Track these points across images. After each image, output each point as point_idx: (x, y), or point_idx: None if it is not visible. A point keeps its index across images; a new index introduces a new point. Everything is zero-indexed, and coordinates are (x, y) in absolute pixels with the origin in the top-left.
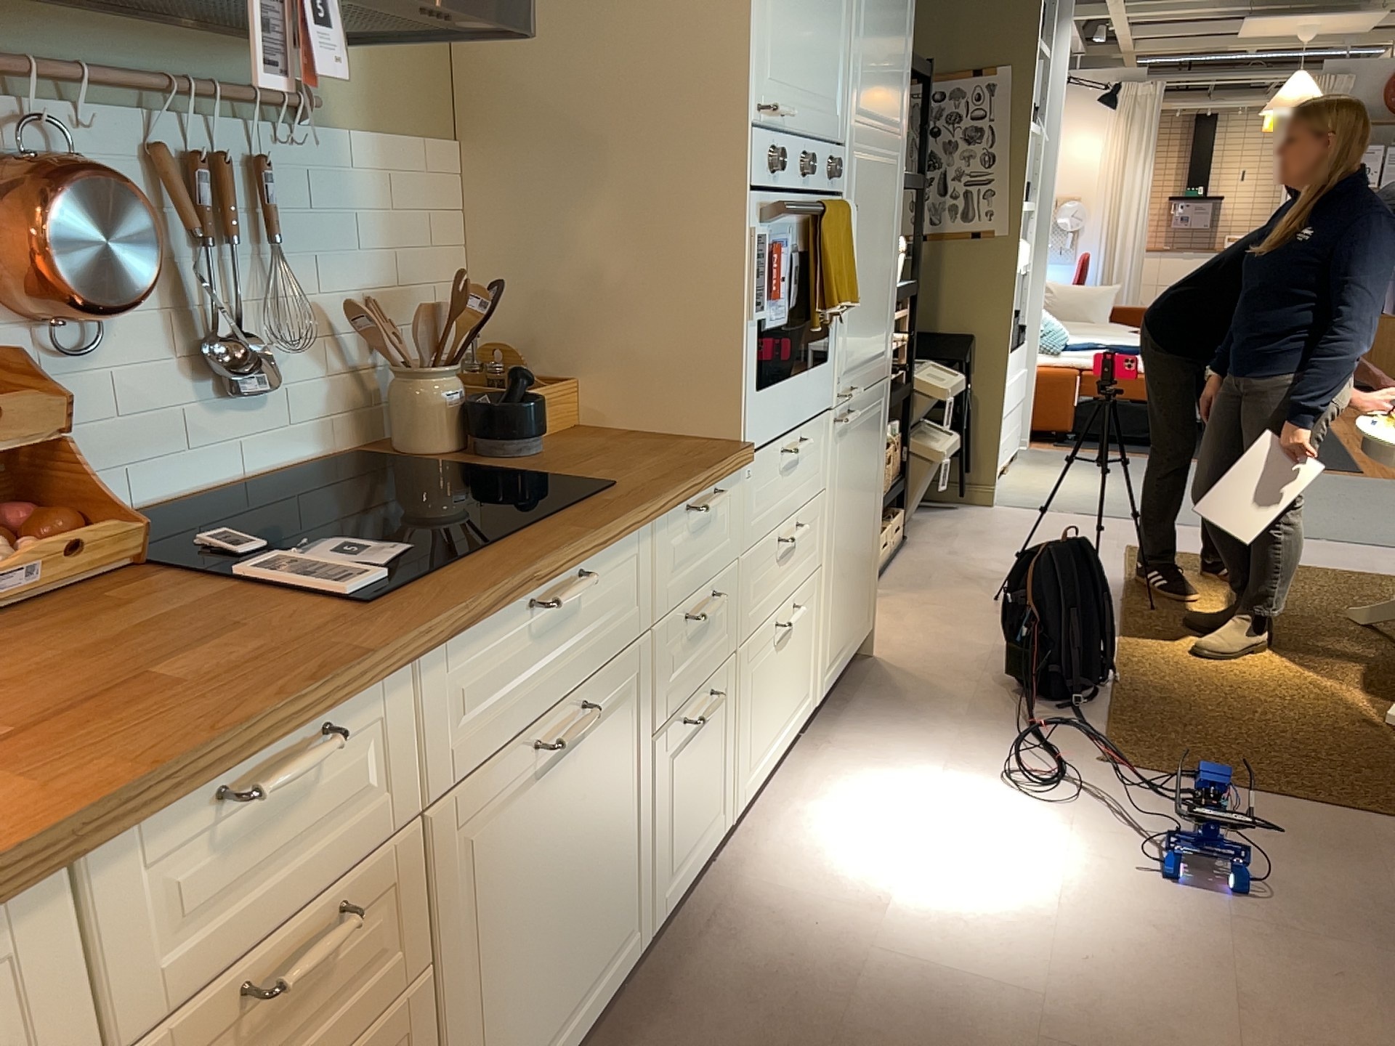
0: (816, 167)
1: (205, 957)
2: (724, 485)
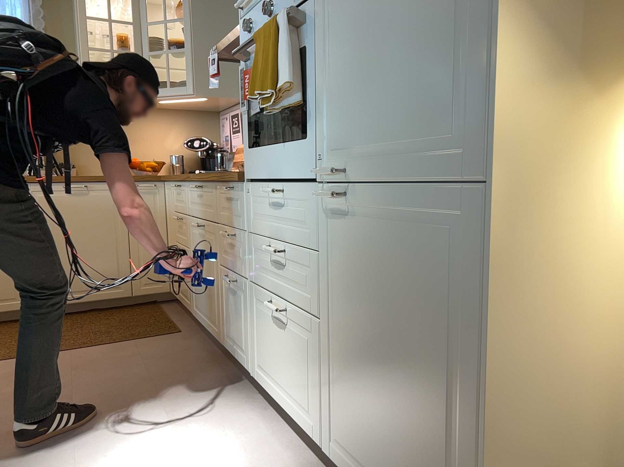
0: (268, 3)
1: (176, 207)
2: (237, 188)
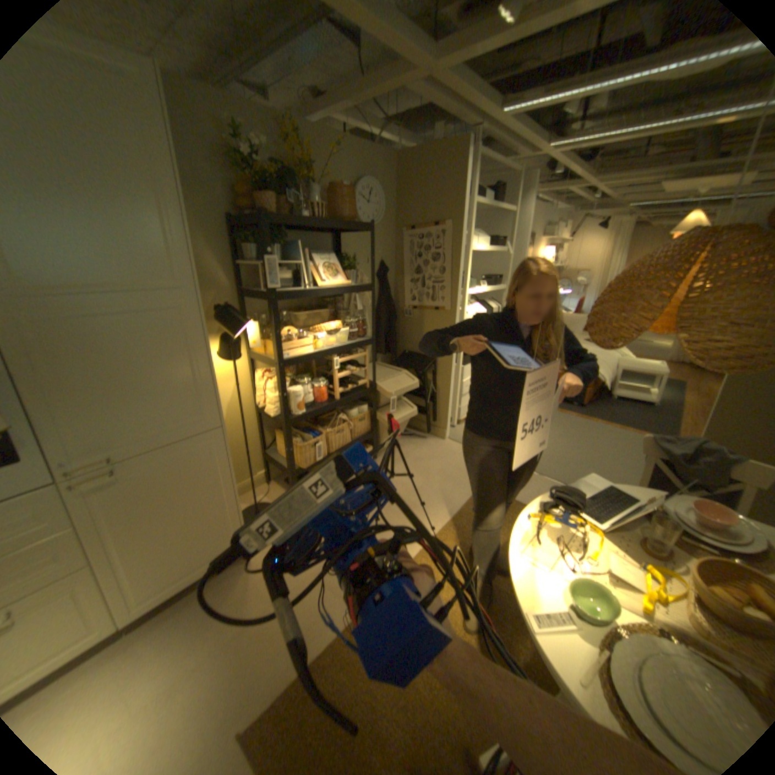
0: None
1: None
2: None
